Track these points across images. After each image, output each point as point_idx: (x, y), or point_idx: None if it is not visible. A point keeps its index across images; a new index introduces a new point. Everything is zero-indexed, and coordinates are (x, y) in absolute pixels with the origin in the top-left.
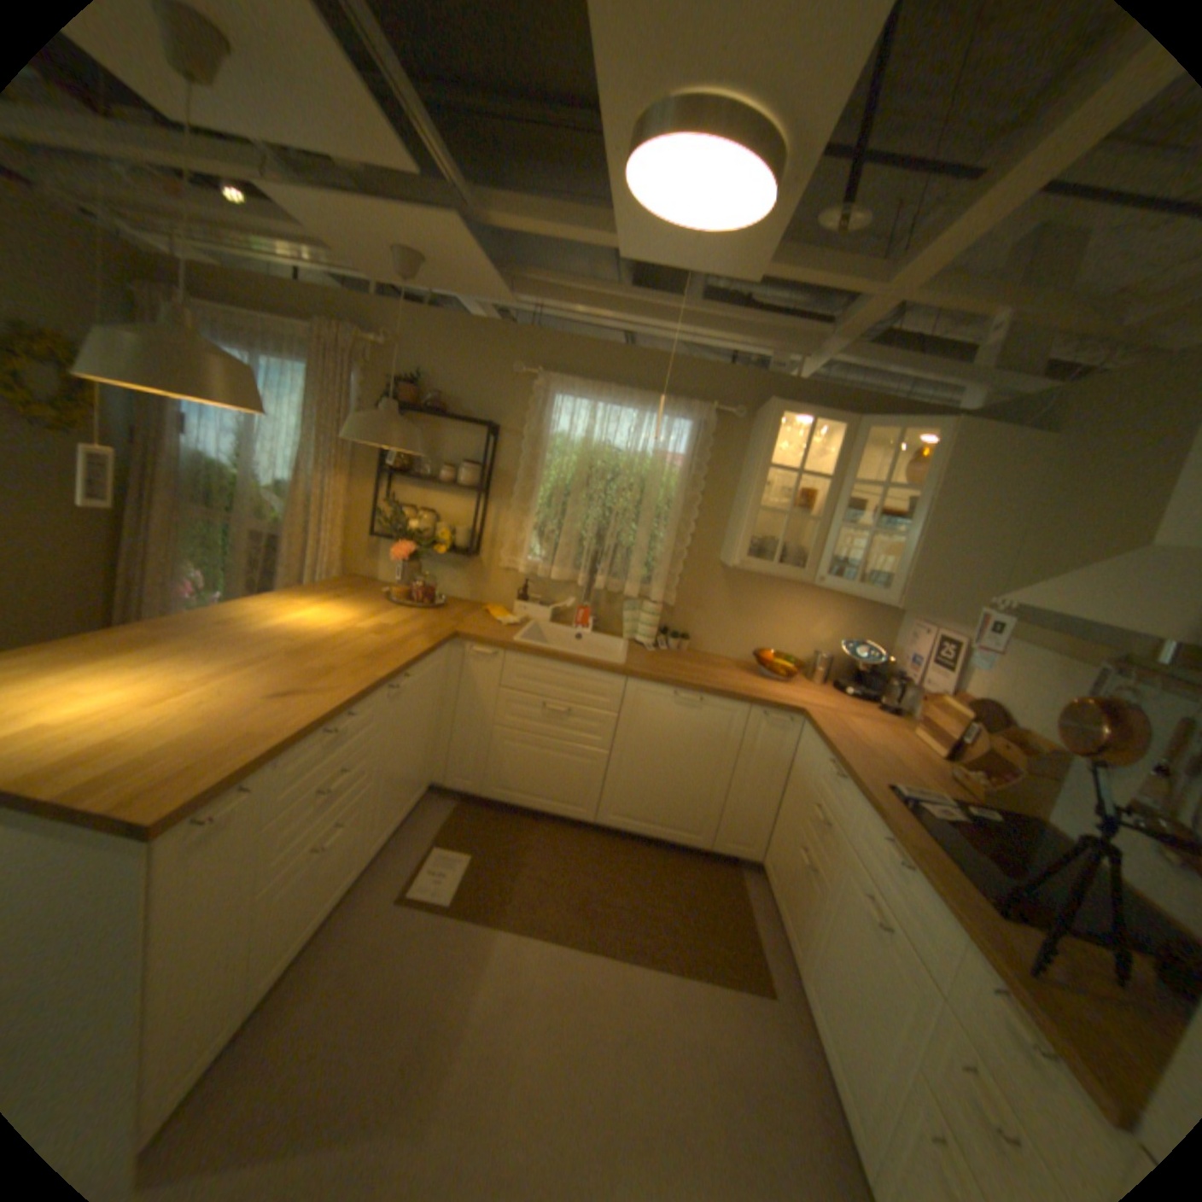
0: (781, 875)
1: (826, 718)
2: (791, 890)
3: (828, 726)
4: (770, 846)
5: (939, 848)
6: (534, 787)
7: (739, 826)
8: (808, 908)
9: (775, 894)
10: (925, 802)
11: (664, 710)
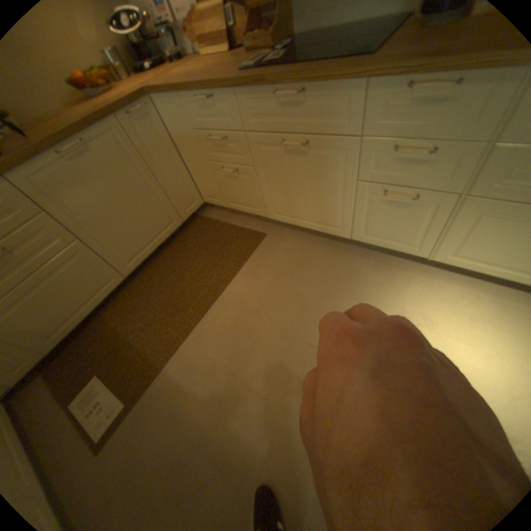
0: (219, 193)
1: (158, 79)
2: (230, 193)
3: (167, 79)
4: (200, 189)
5: (302, 62)
6: (67, 307)
7: (181, 196)
8: (246, 188)
9: (223, 204)
10: (260, 58)
11: (68, 171)
